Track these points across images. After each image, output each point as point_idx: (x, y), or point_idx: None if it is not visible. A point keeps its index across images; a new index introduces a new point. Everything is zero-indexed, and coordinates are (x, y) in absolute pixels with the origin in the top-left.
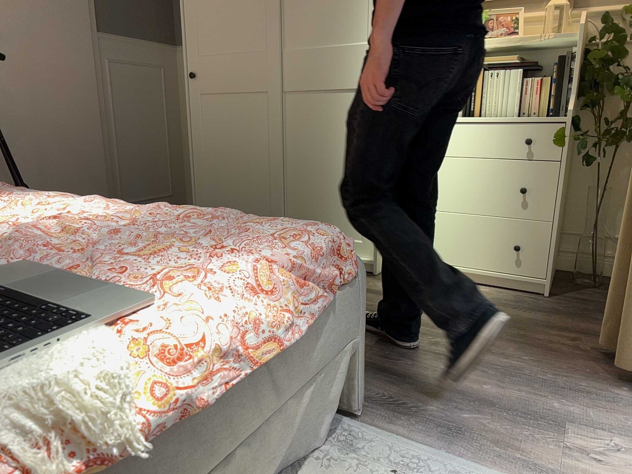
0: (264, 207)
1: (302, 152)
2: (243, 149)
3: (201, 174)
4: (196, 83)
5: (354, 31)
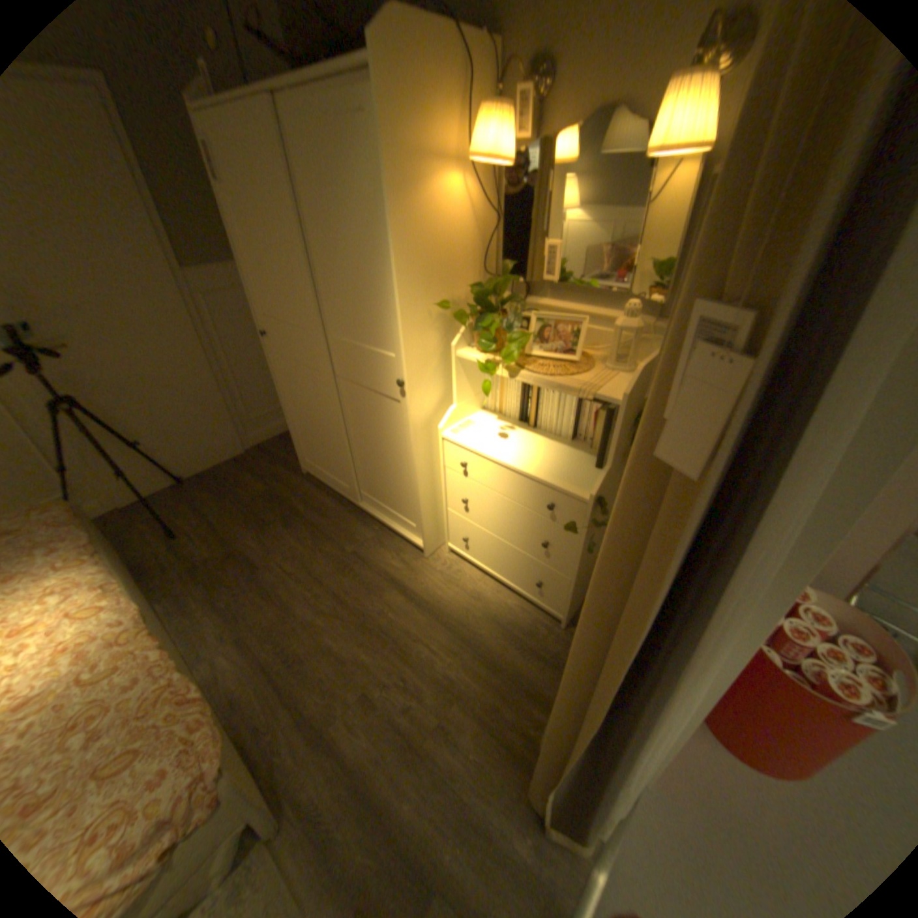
0: (341, 468)
1: (361, 434)
2: (317, 415)
3: (293, 421)
4: (269, 341)
5: (383, 338)
